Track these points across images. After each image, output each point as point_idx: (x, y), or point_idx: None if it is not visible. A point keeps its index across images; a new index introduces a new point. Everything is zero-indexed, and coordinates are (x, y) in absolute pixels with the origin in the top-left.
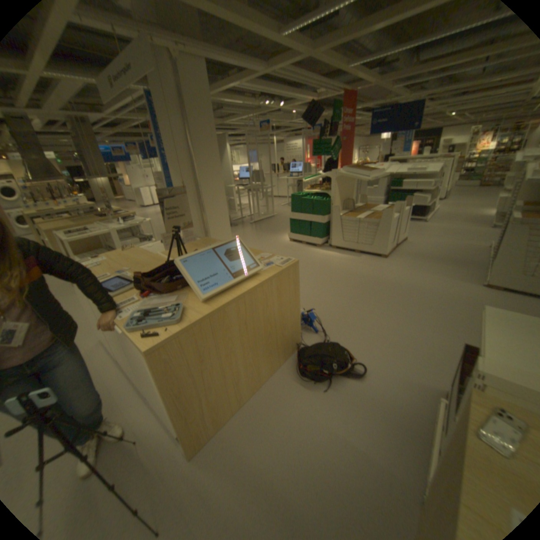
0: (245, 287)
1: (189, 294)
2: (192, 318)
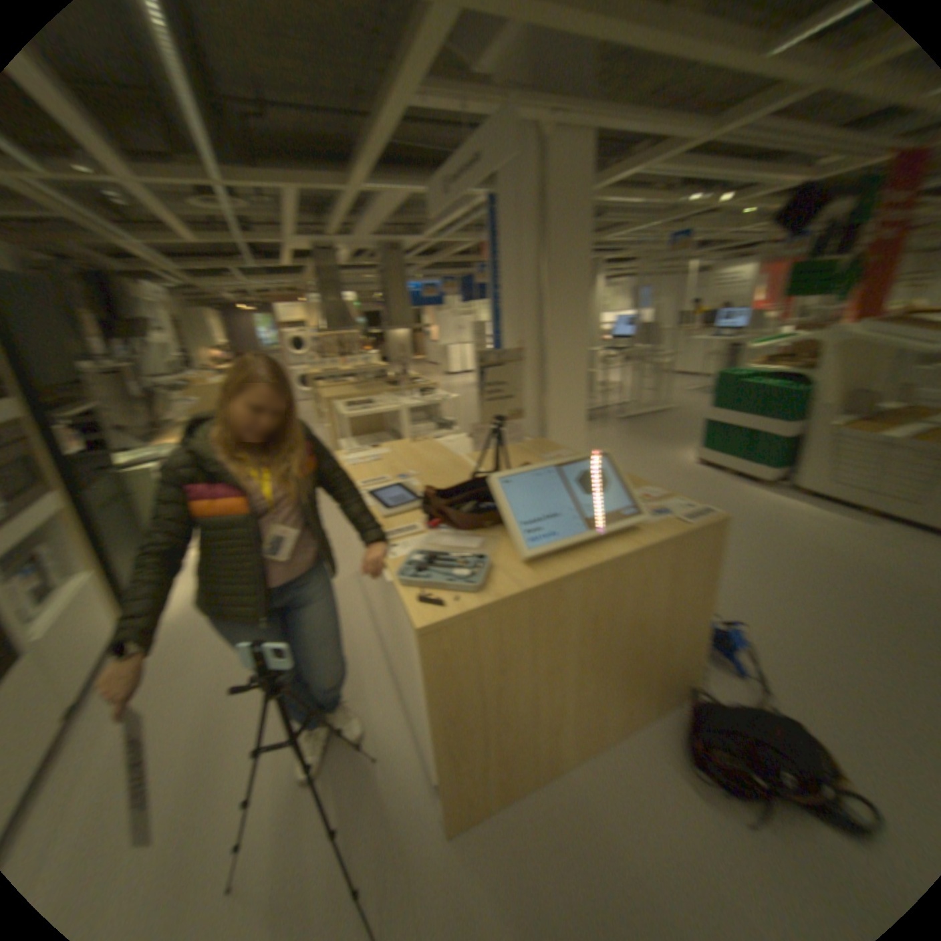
0: (605, 550)
1: (499, 540)
2: (500, 589)
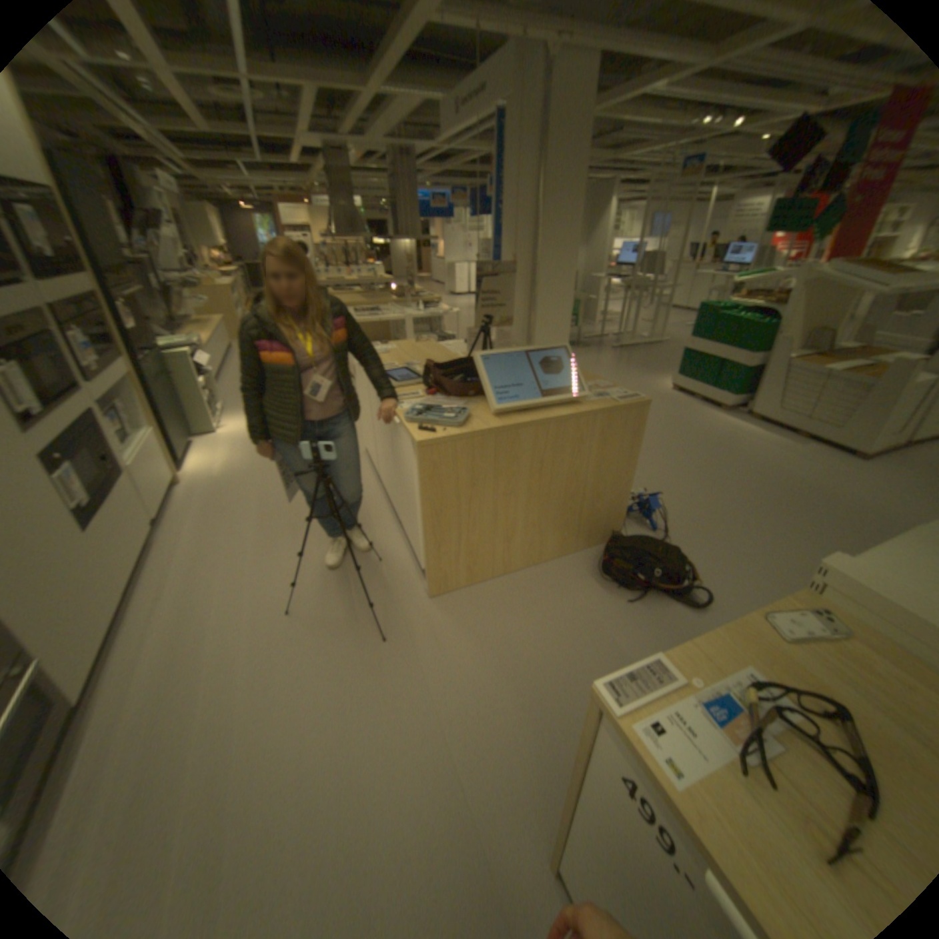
0: (555, 416)
1: (482, 407)
2: (477, 430)
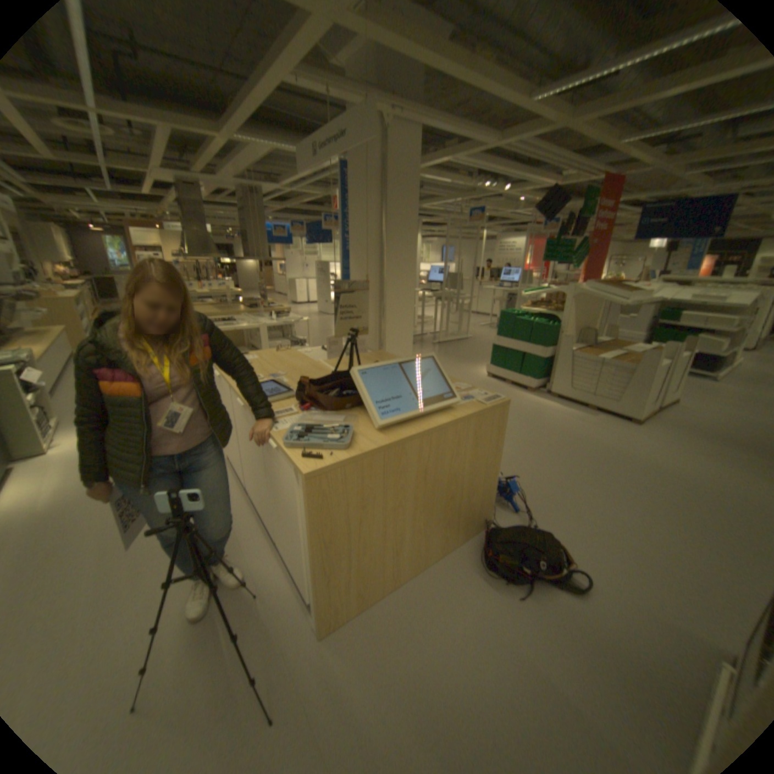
0: (433, 422)
1: (359, 418)
2: (363, 448)
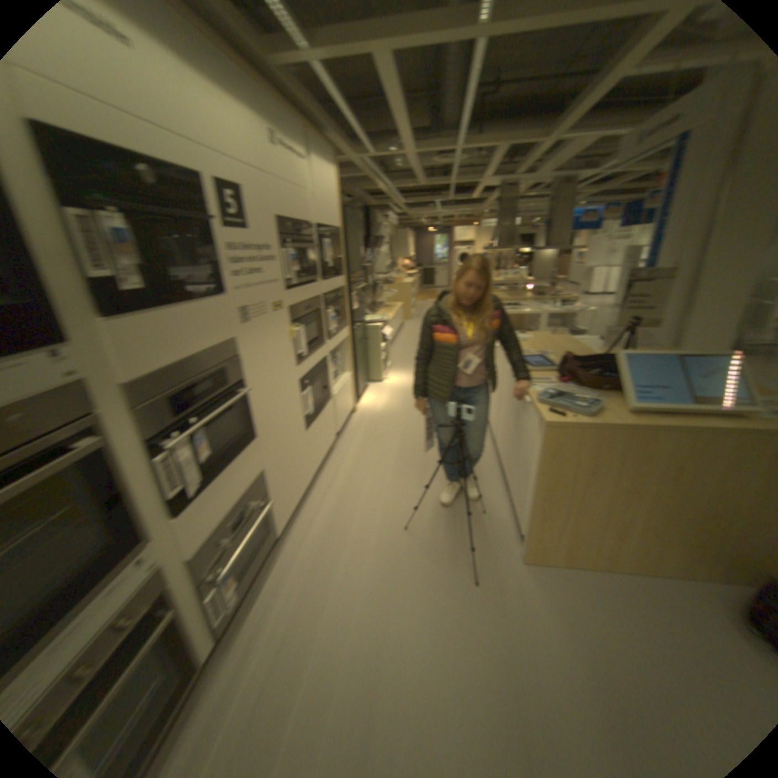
0: (711, 425)
1: (617, 401)
2: (610, 422)
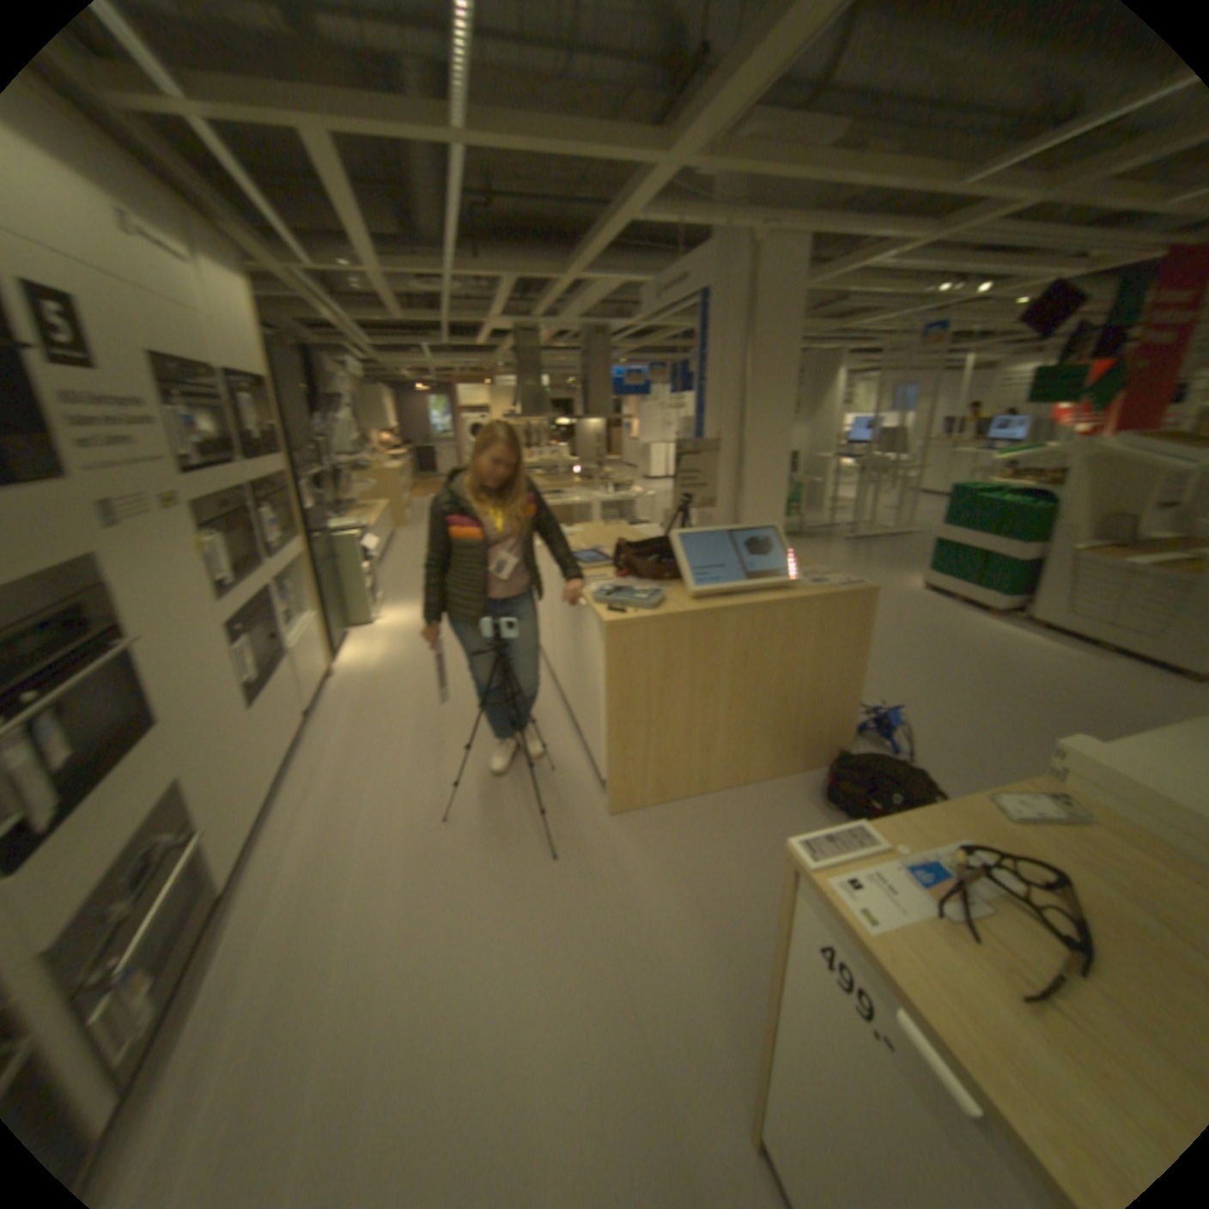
0: (764, 602)
1: (679, 591)
2: (673, 614)
